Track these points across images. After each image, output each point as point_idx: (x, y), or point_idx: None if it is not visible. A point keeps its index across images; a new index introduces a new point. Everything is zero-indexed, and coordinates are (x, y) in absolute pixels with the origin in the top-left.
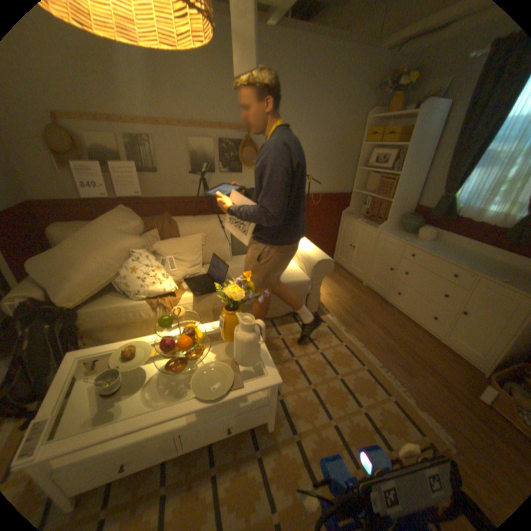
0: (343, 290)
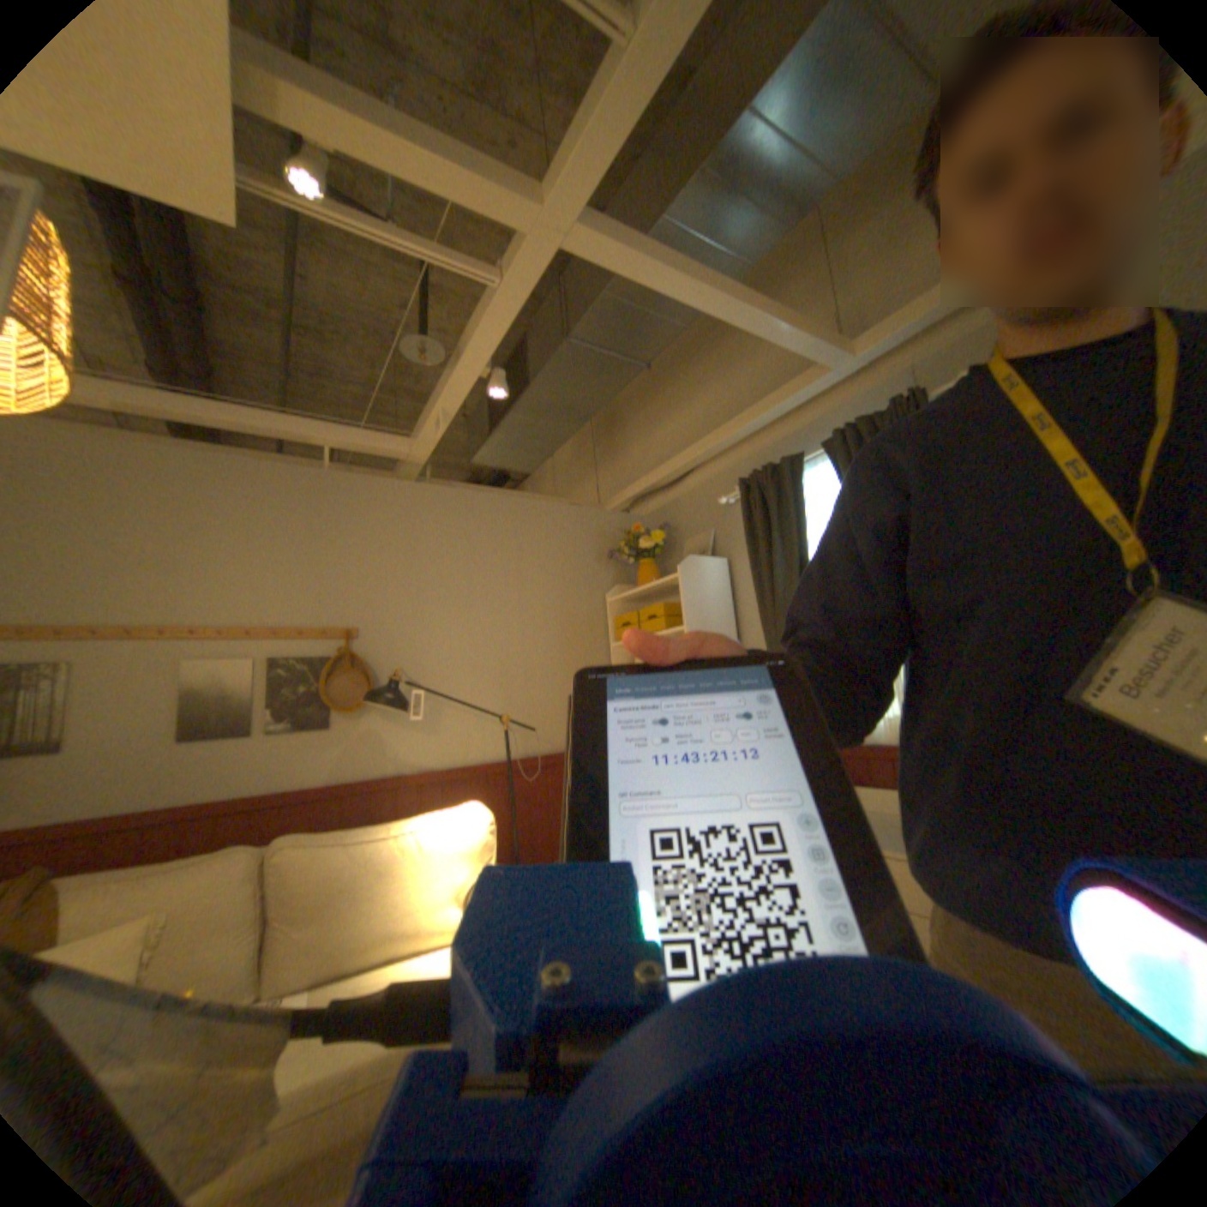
0: None
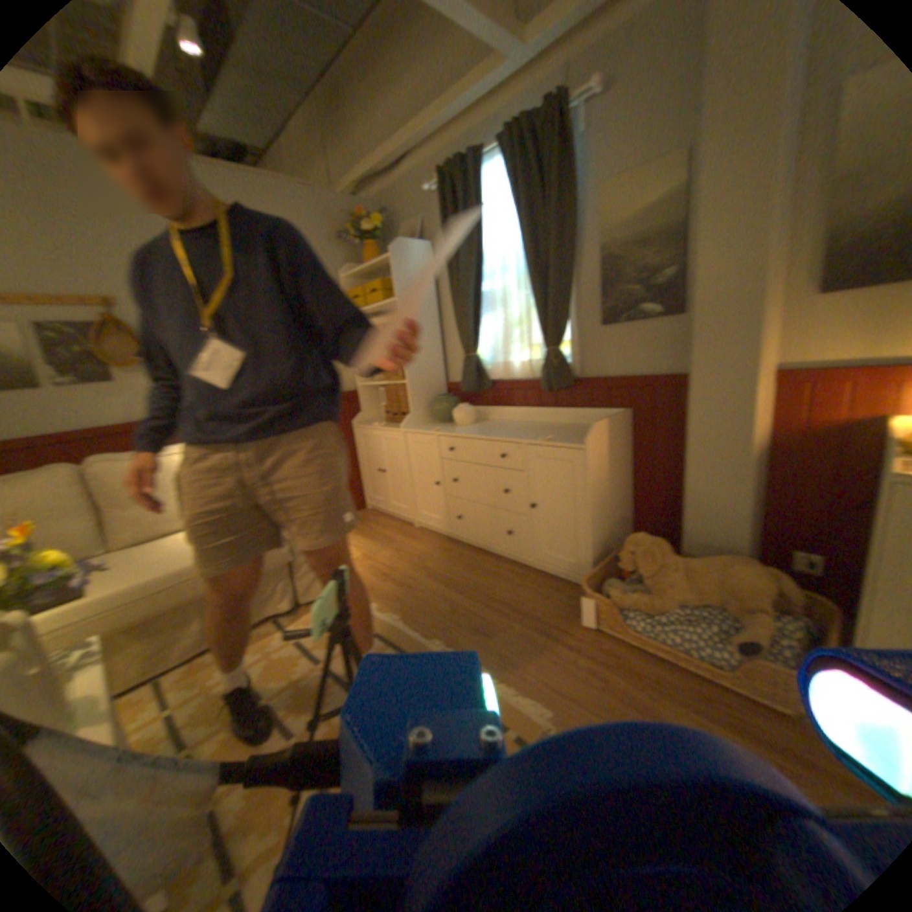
0: (382, 545)
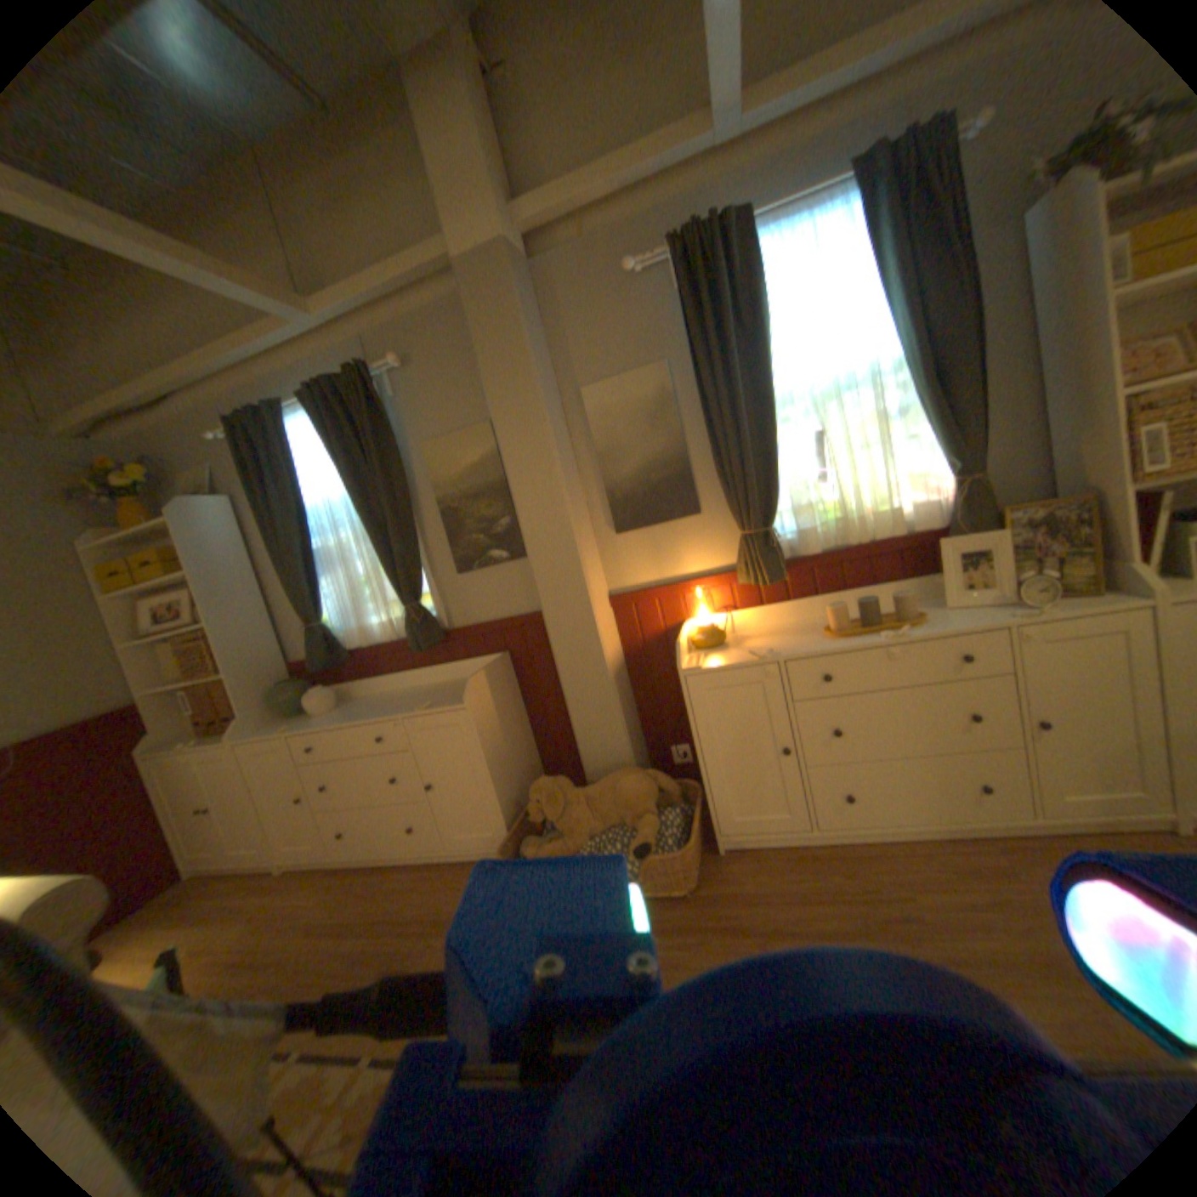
0: (218, 925)
